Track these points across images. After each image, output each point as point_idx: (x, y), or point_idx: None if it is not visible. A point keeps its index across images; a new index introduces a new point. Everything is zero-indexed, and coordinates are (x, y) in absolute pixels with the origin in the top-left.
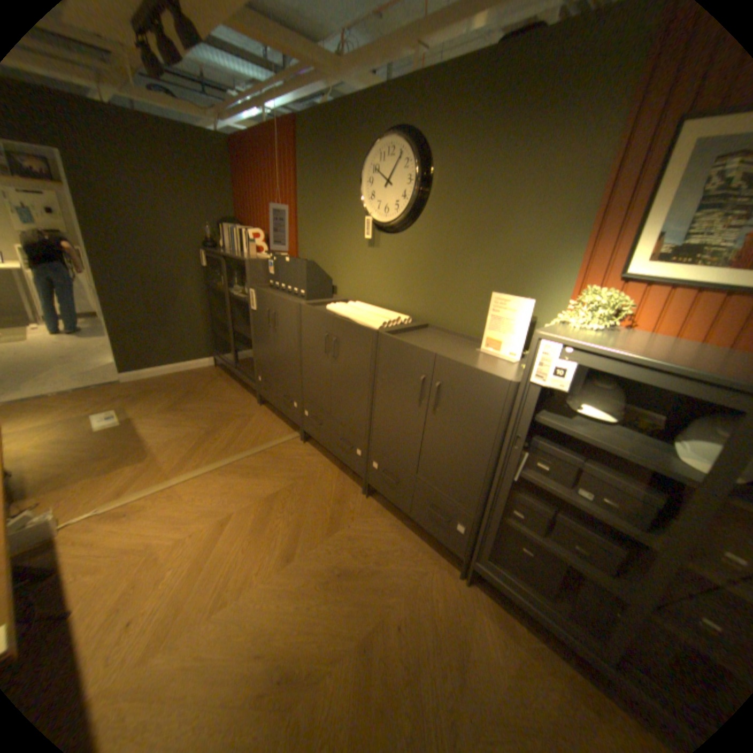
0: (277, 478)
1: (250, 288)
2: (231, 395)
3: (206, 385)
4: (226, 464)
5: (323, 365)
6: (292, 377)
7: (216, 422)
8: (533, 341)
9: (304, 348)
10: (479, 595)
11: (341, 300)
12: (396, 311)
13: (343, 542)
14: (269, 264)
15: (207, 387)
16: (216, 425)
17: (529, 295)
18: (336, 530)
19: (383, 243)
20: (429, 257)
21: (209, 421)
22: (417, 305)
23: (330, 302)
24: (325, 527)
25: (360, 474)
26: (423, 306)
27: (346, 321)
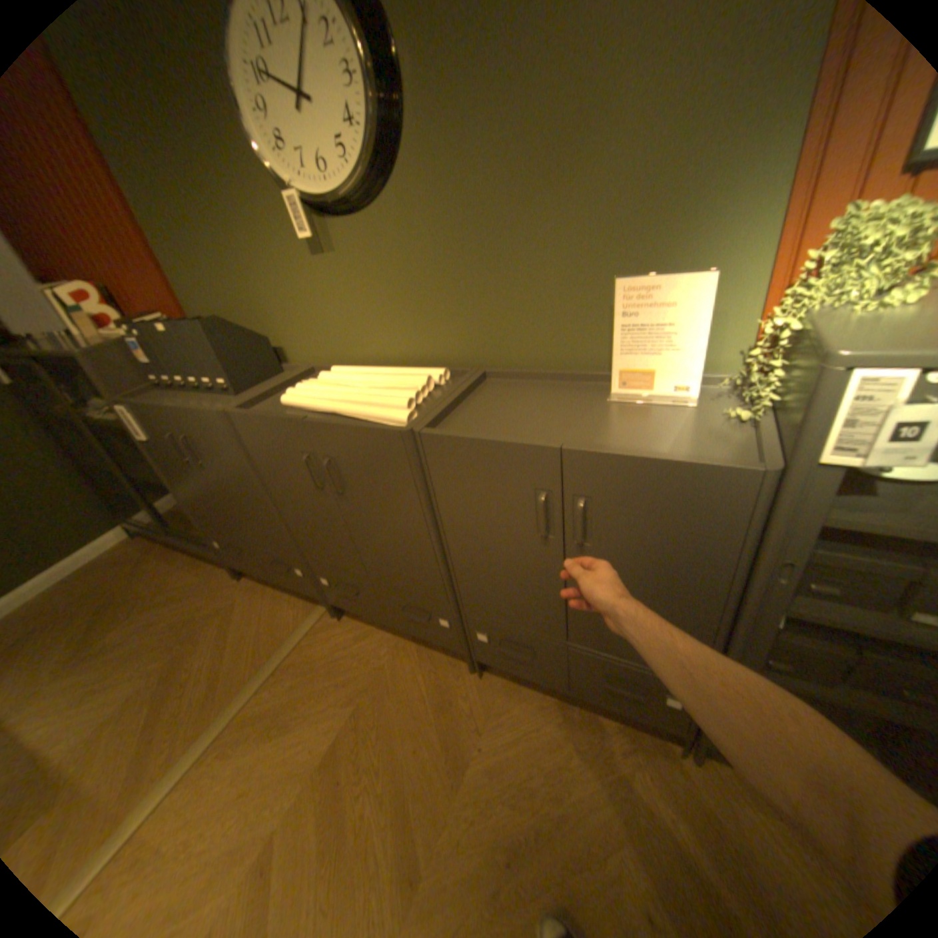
0: (322, 713)
1: (116, 404)
2: (180, 582)
3: (128, 580)
4: (220, 730)
5: (322, 507)
6: (272, 533)
7: (171, 649)
8: (827, 377)
9: (272, 483)
10: (721, 774)
11: (301, 371)
12: (411, 363)
13: (483, 789)
14: (131, 345)
15: (131, 583)
16: (174, 655)
17: (686, 264)
18: (461, 768)
19: (339, 241)
20: (446, 243)
21: (158, 652)
22: (449, 342)
23: (282, 382)
24: (441, 772)
25: (457, 651)
26: (462, 341)
27: (336, 425)
